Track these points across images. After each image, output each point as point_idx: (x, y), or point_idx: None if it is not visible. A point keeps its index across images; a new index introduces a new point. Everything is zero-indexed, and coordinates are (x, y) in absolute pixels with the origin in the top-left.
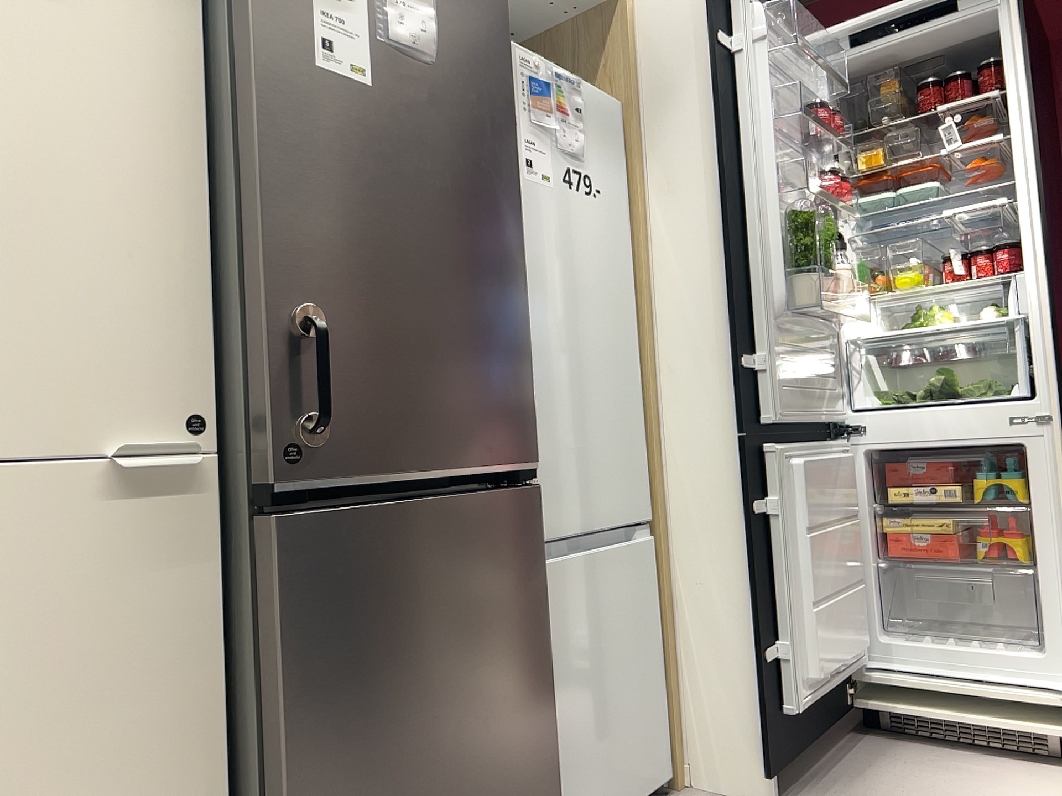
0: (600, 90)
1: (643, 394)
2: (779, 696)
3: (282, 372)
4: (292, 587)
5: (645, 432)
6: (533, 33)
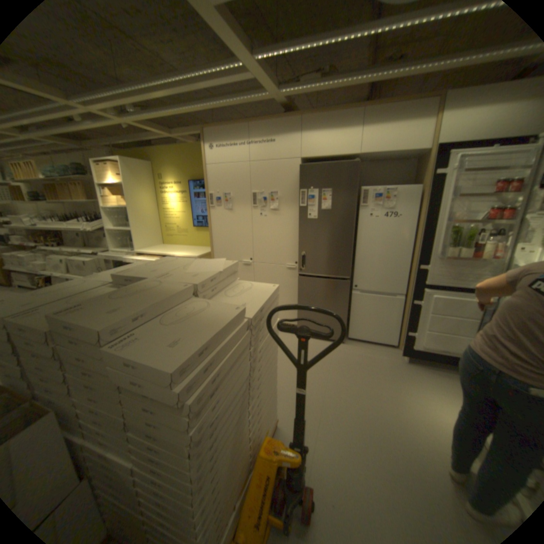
0: (409, 186)
1: (412, 265)
2: (413, 344)
3: (300, 260)
4: (300, 284)
5: (411, 274)
6: (422, 154)
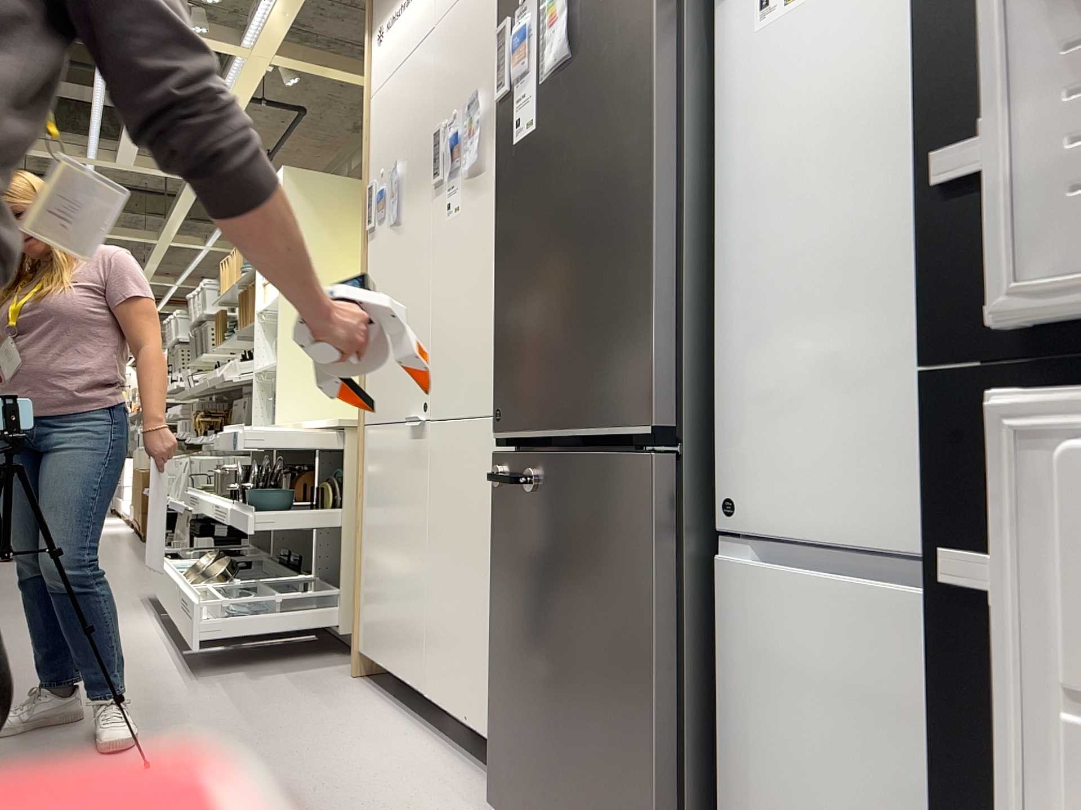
0: None
1: None
2: None
3: (498, 363)
4: (497, 500)
5: None
6: None
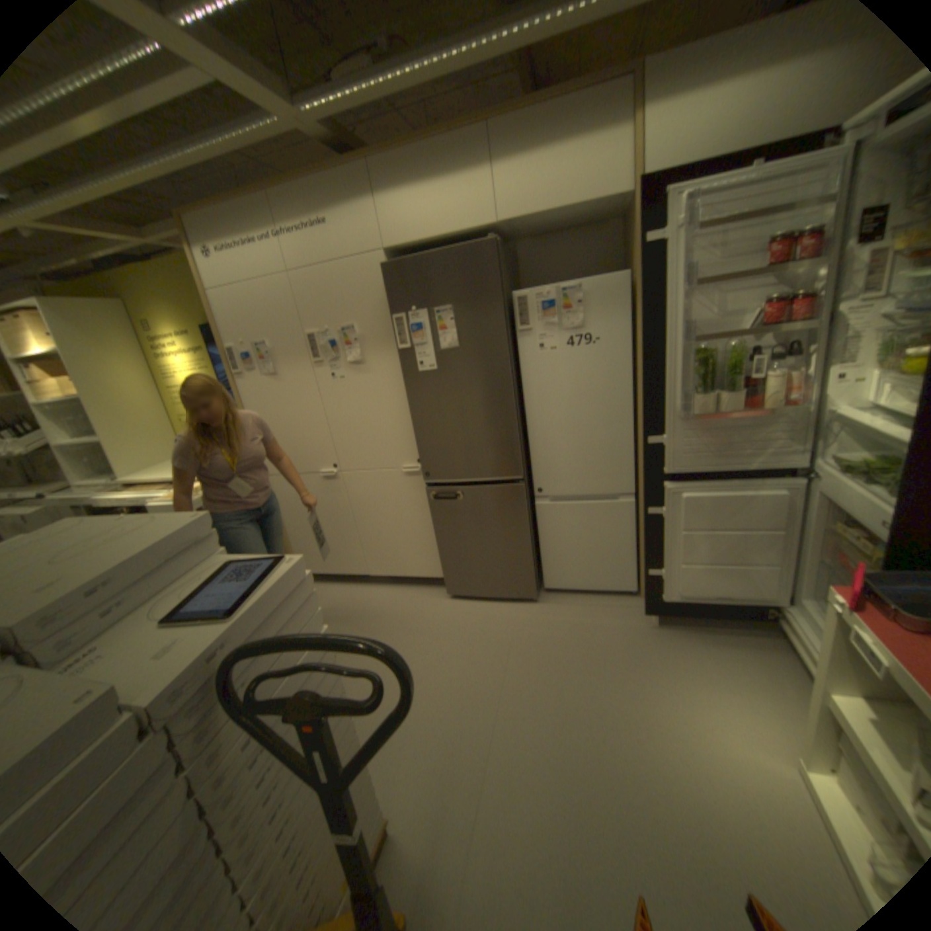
0: (604, 276)
1: (637, 434)
2: (660, 590)
3: (423, 455)
4: (433, 503)
5: (638, 452)
6: (624, 207)
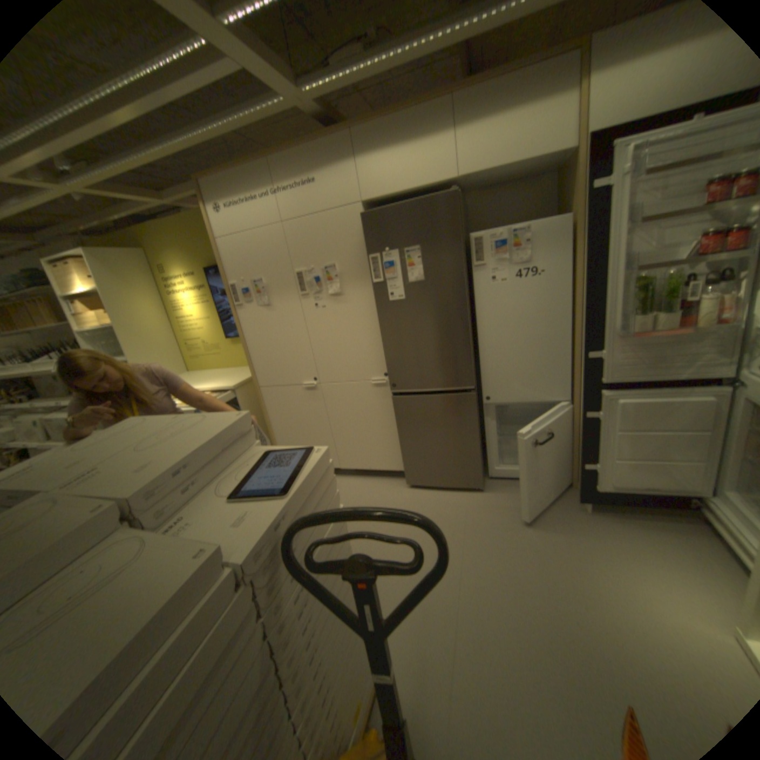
0: (549, 219)
1: (574, 351)
2: (595, 482)
3: (391, 370)
4: (397, 409)
5: (574, 366)
6: (563, 161)
